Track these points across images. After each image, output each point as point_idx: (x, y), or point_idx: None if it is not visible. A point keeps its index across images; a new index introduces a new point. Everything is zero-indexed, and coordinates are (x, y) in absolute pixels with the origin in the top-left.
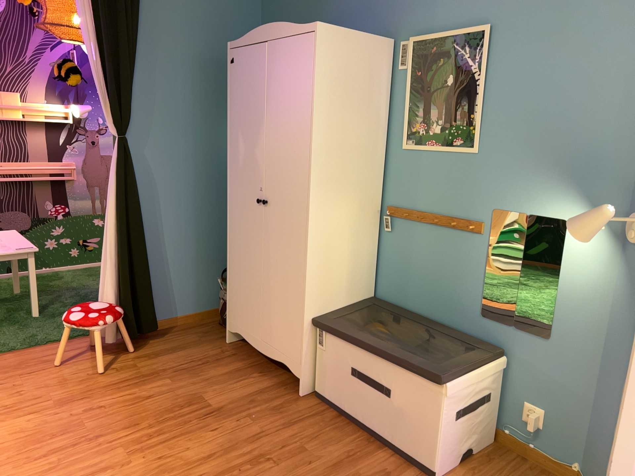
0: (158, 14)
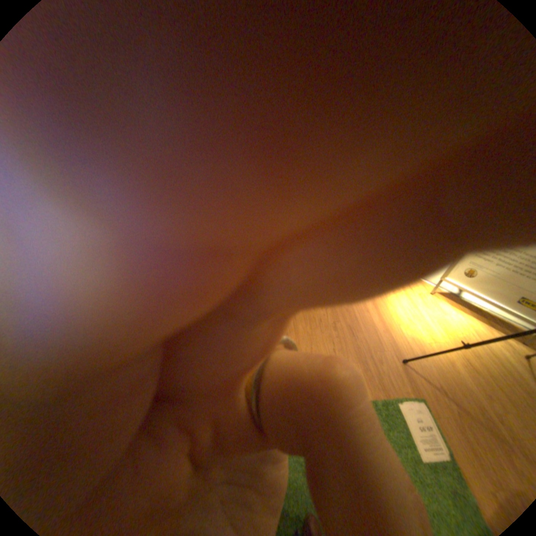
0: None
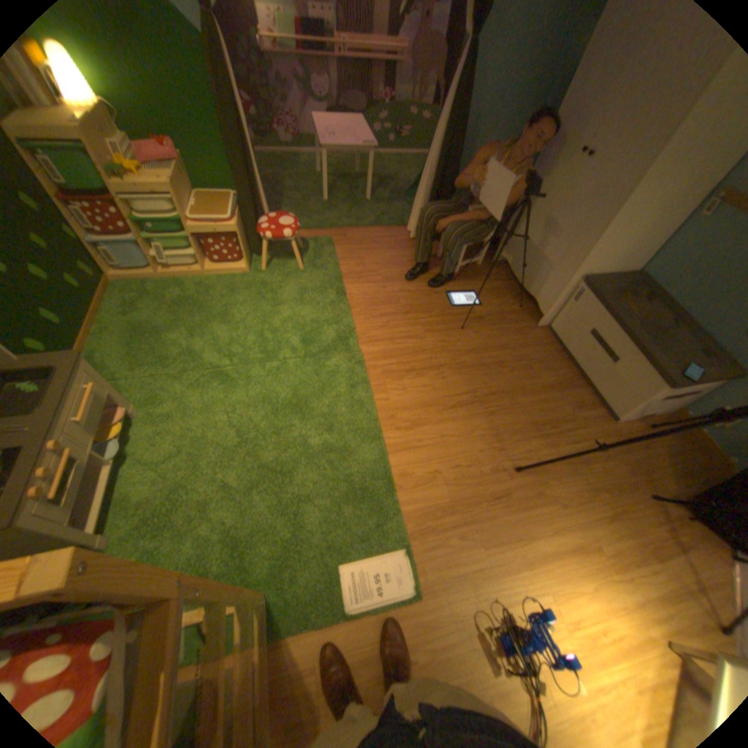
0: None
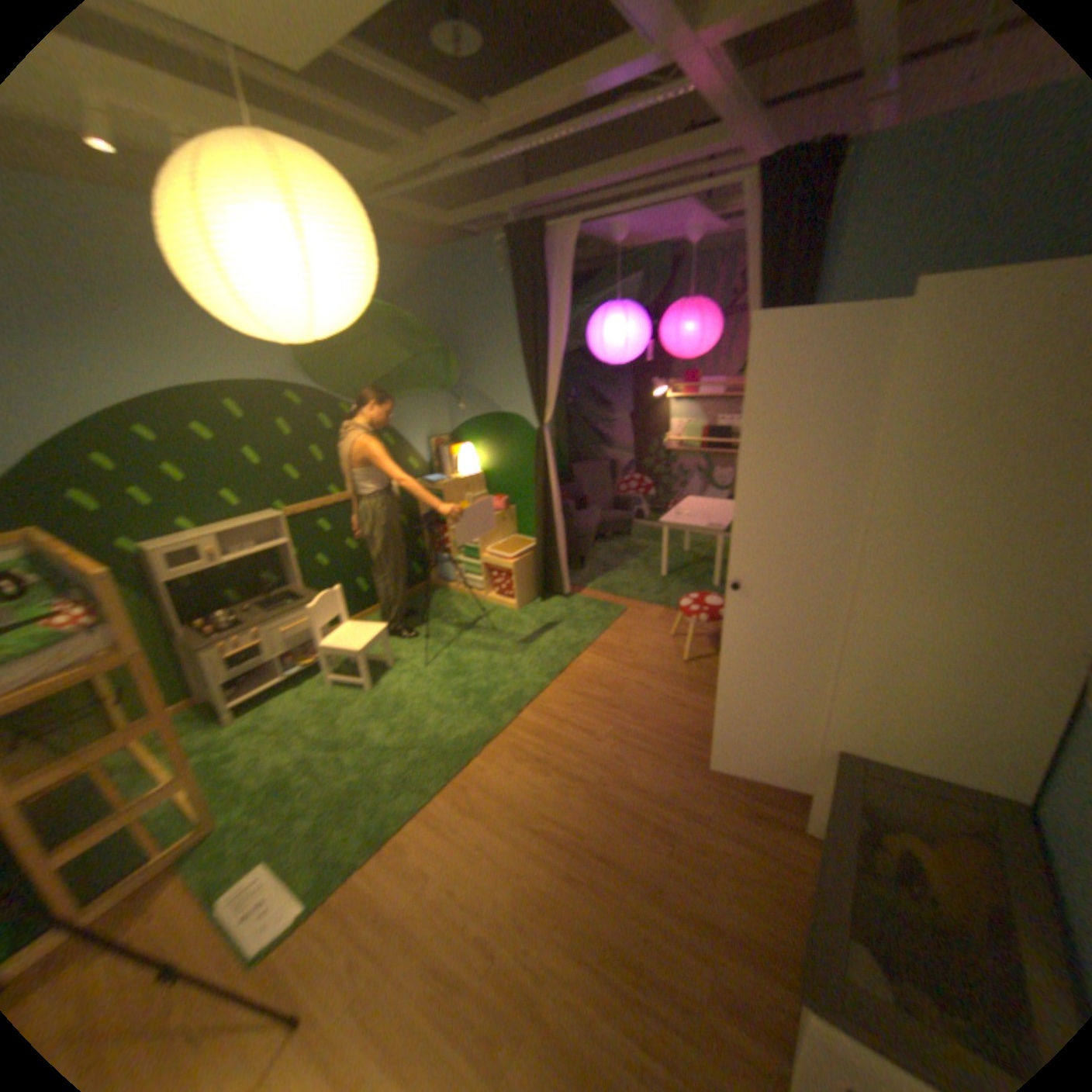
0: (858, 269)
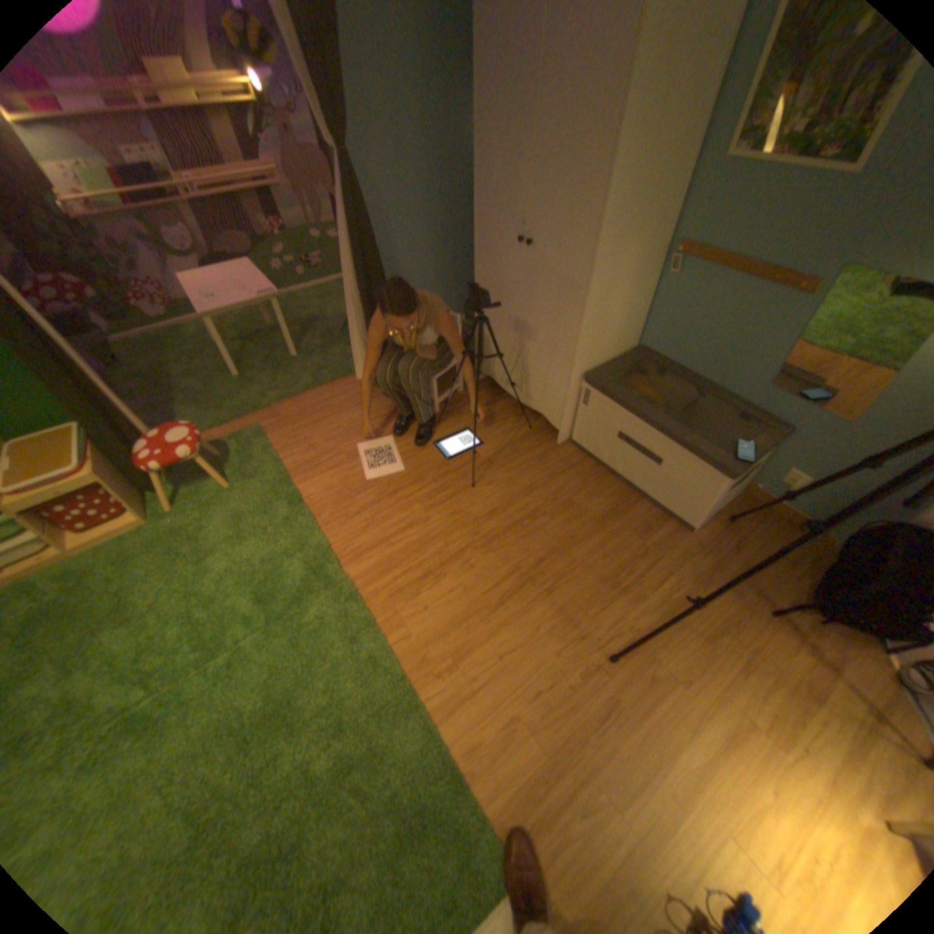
0: None
